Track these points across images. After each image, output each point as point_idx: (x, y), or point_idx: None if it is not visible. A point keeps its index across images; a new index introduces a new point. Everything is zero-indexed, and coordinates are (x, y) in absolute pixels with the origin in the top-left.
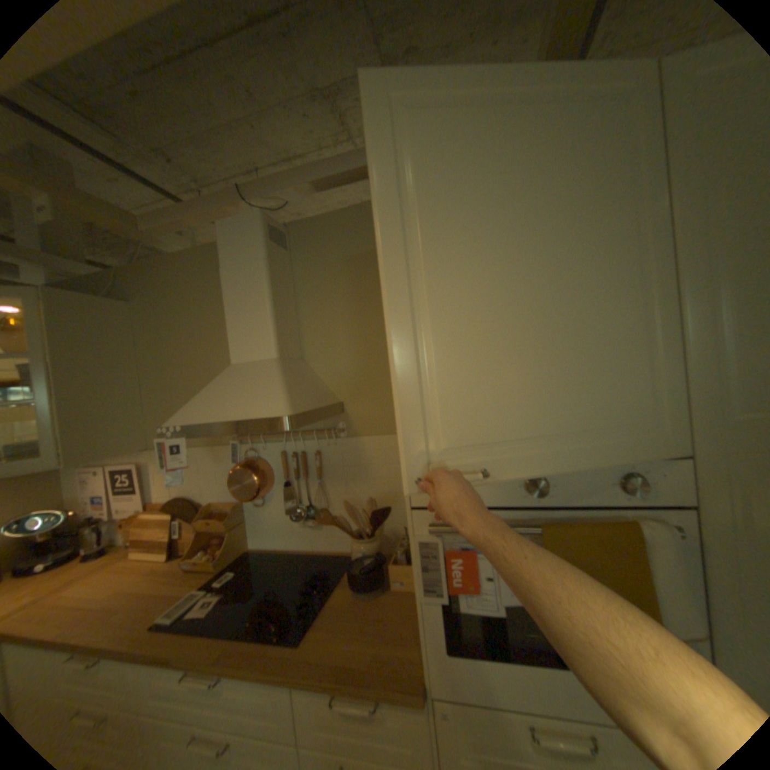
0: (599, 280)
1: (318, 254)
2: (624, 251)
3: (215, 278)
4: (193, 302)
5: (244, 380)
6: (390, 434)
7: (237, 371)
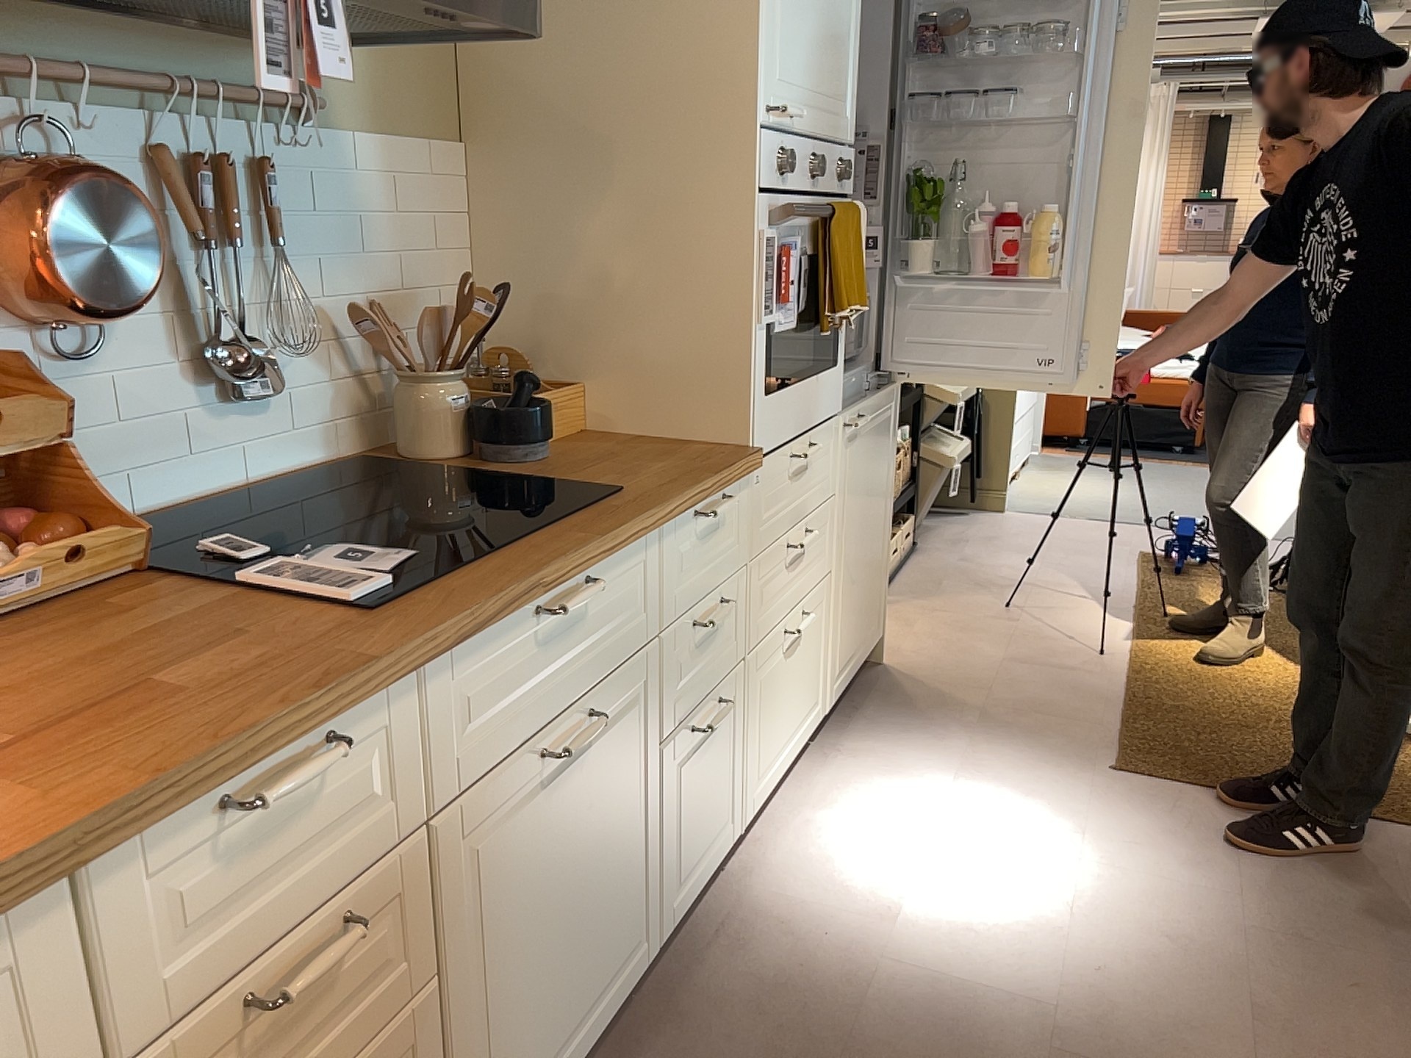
0: None
1: None
2: None
3: None
4: None
5: None
6: (404, 138)
7: None
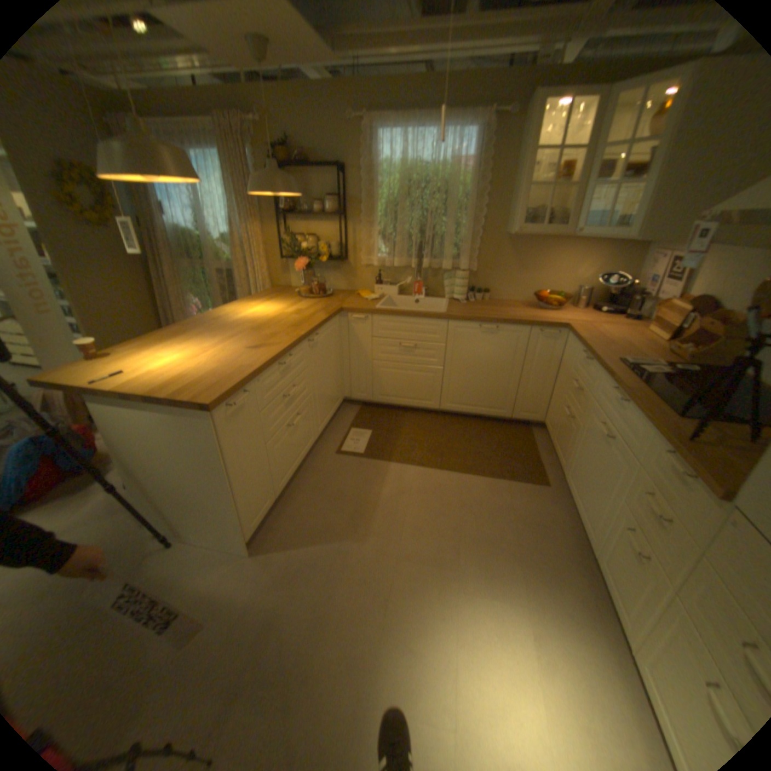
0: None
1: None
2: None
3: None
4: None
5: None
6: None
7: None
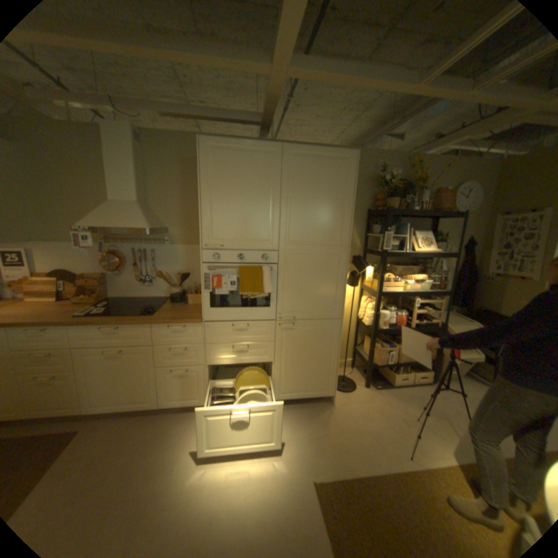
0: (262, 201)
1: (158, 151)
2: (268, 194)
3: (89, 146)
4: (71, 157)
5: (119, 210)
6: (190, 245)
7: (114, 205)
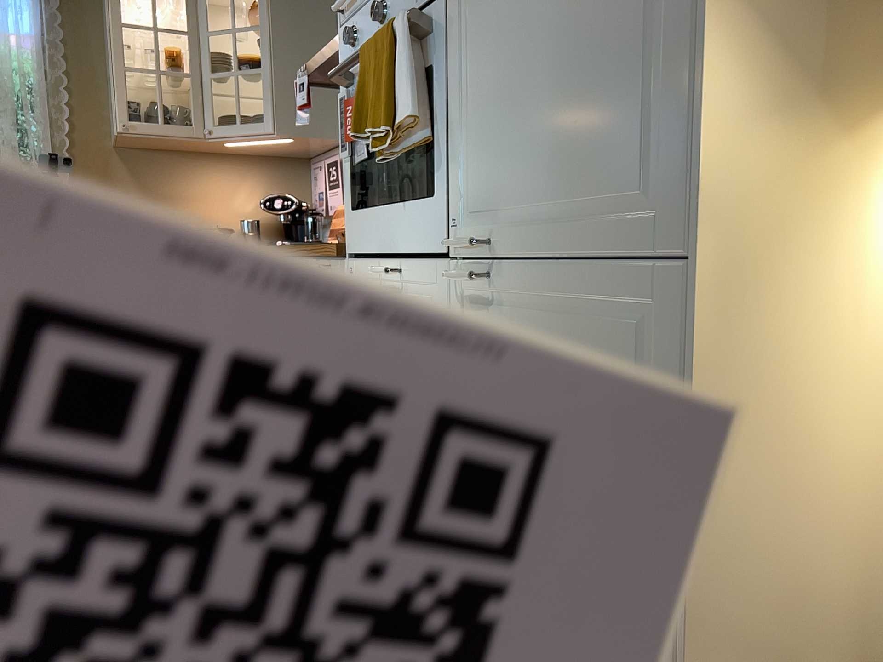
0: None
1: None
2: None
3: None
4: None
5: None
6: None
7: None
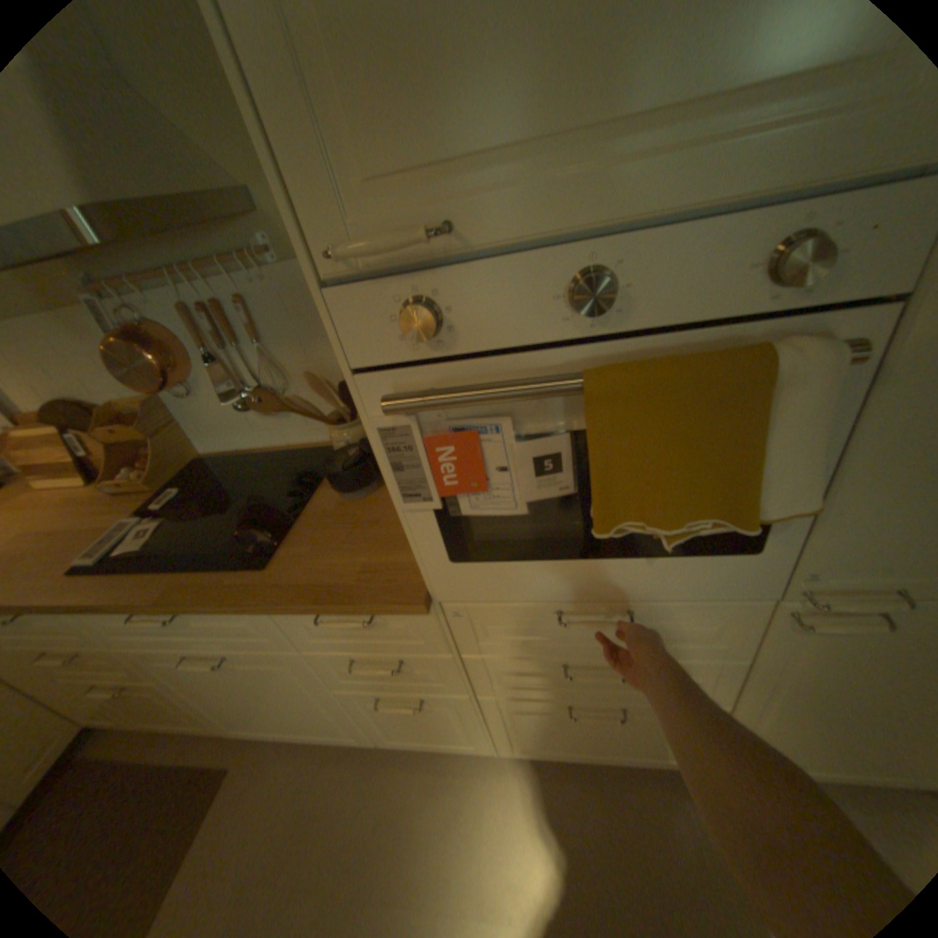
0: None
1: None
2: None
3: None
4: None
5: None
6: None
7: None
